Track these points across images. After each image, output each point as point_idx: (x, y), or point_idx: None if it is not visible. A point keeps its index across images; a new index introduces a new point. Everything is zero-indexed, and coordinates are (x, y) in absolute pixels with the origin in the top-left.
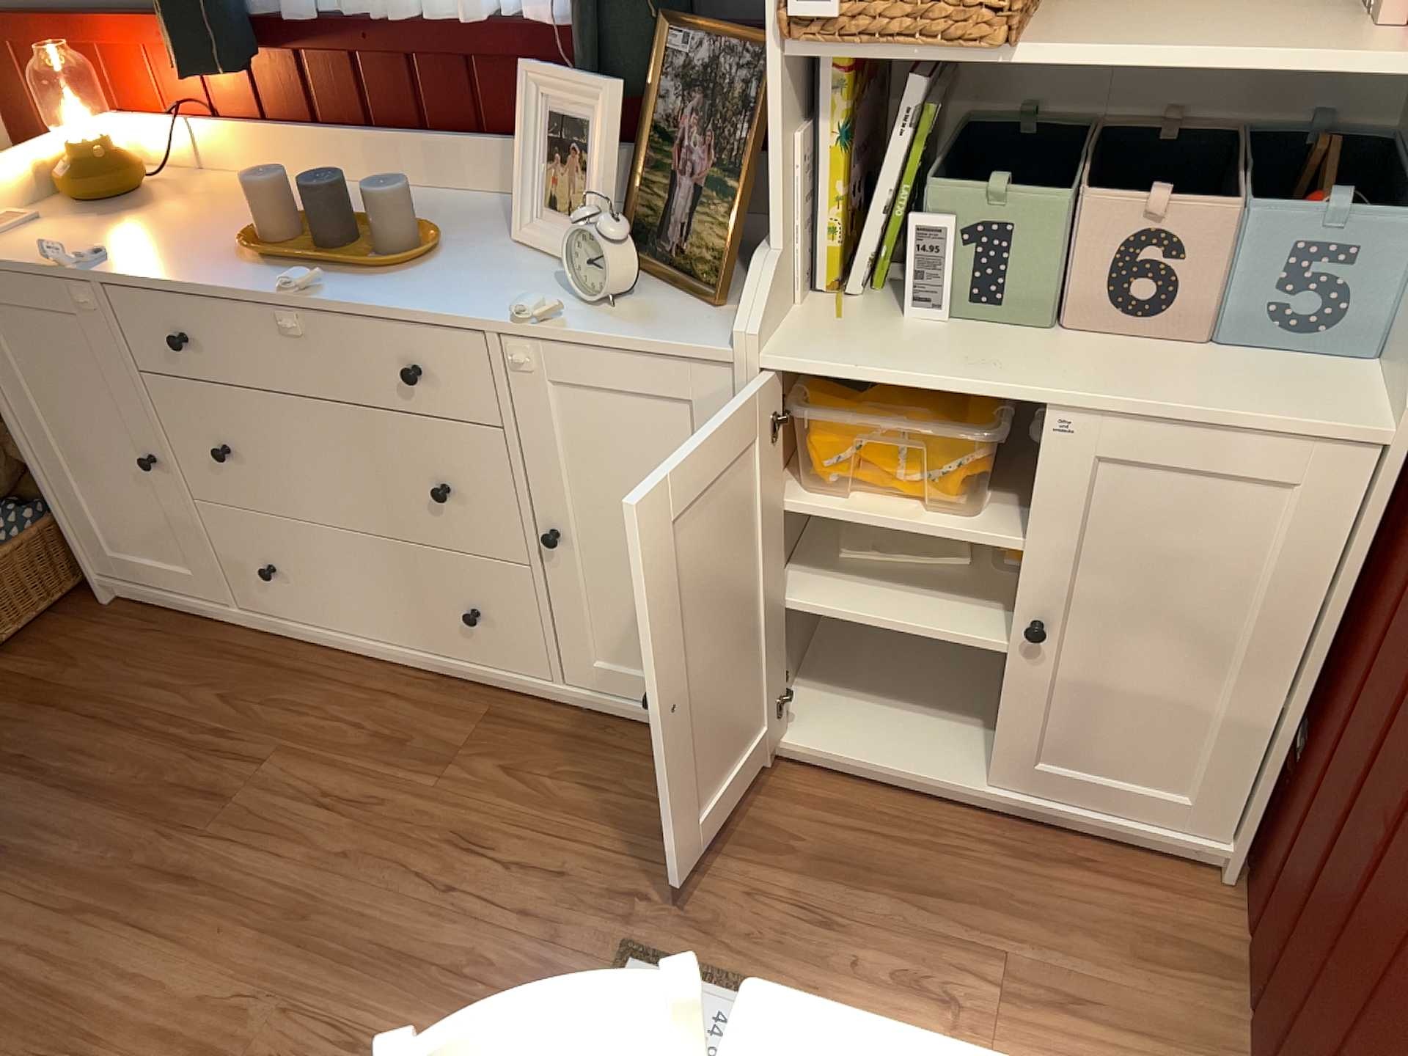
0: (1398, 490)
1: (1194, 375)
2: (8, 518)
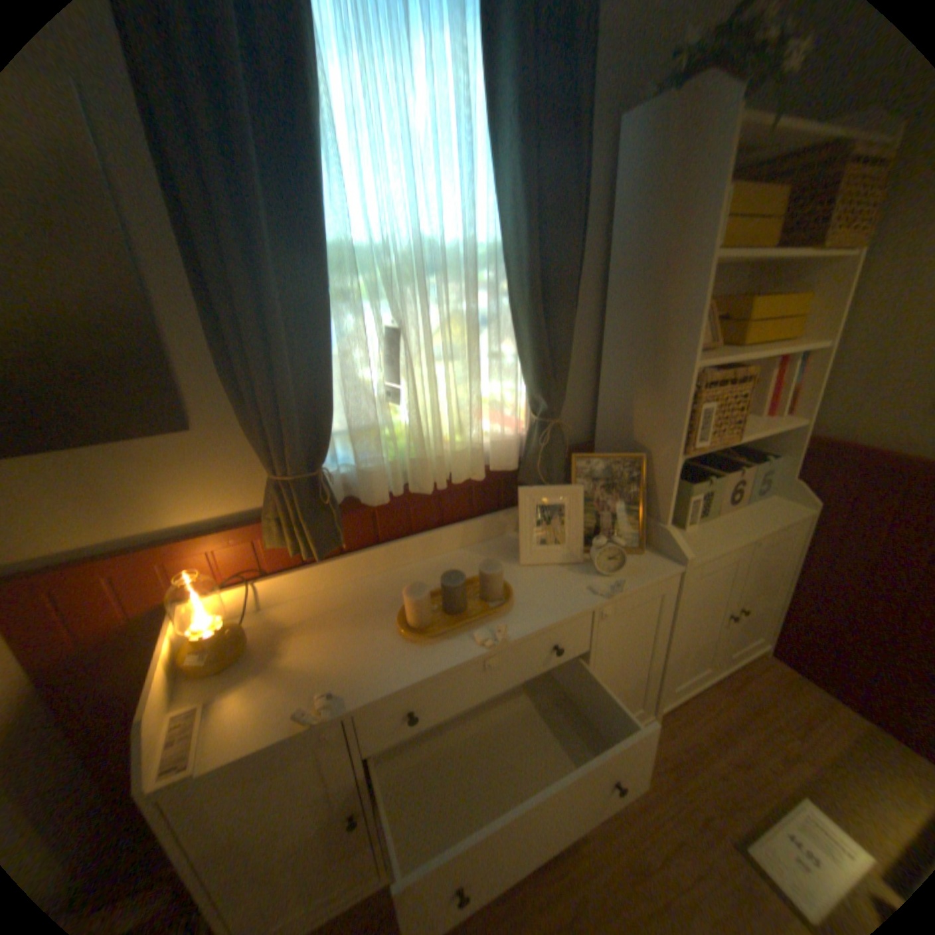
0: (820, 524)
1: (763, 514)
2: None
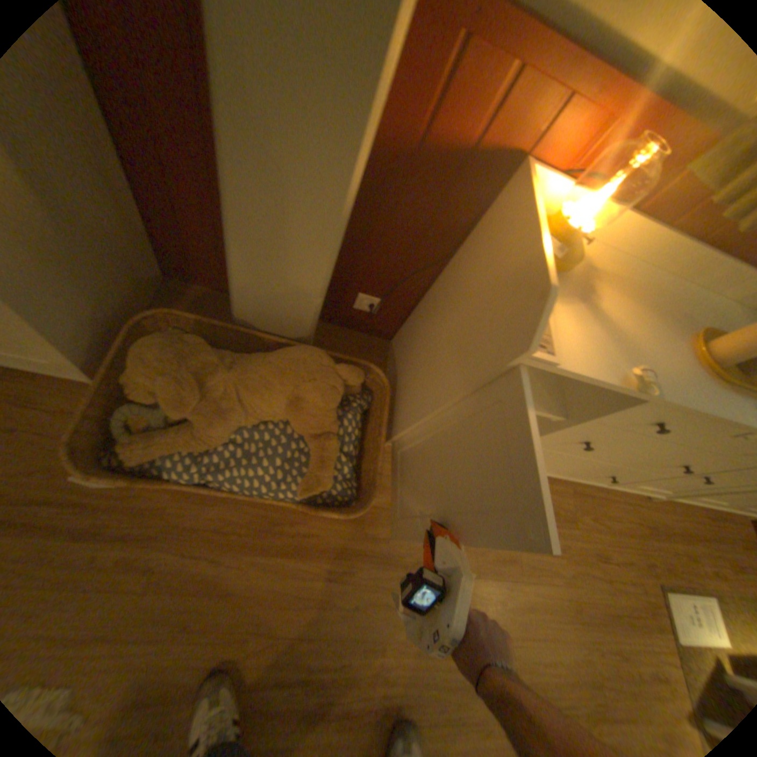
0: None
1: None
2: (346, 427)
